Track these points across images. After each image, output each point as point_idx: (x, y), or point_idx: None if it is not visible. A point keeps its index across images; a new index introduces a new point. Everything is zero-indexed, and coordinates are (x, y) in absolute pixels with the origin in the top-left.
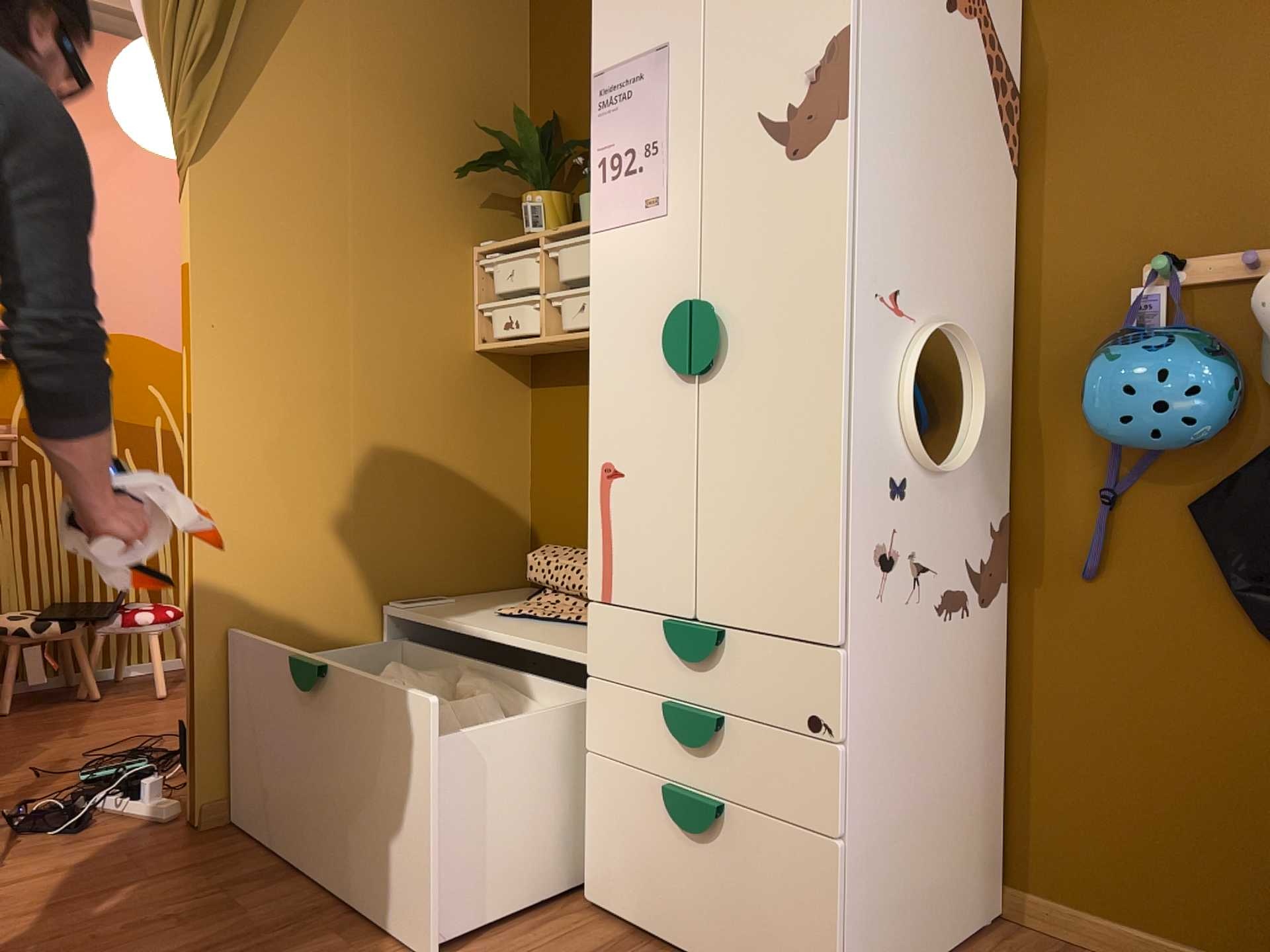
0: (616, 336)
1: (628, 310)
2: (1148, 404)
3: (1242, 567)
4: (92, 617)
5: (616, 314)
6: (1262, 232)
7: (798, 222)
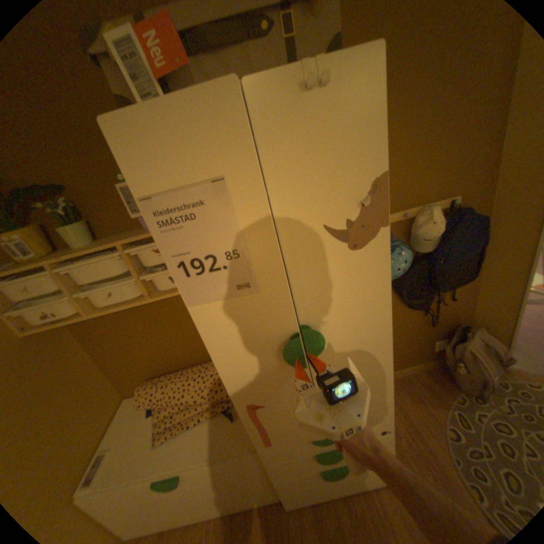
0: (236, 353)
1: (241, 340)
2: (402, 271)
3: (405, 296)
4: None
5: (232, 344)
6: (405, 204)
7: (361, 281)
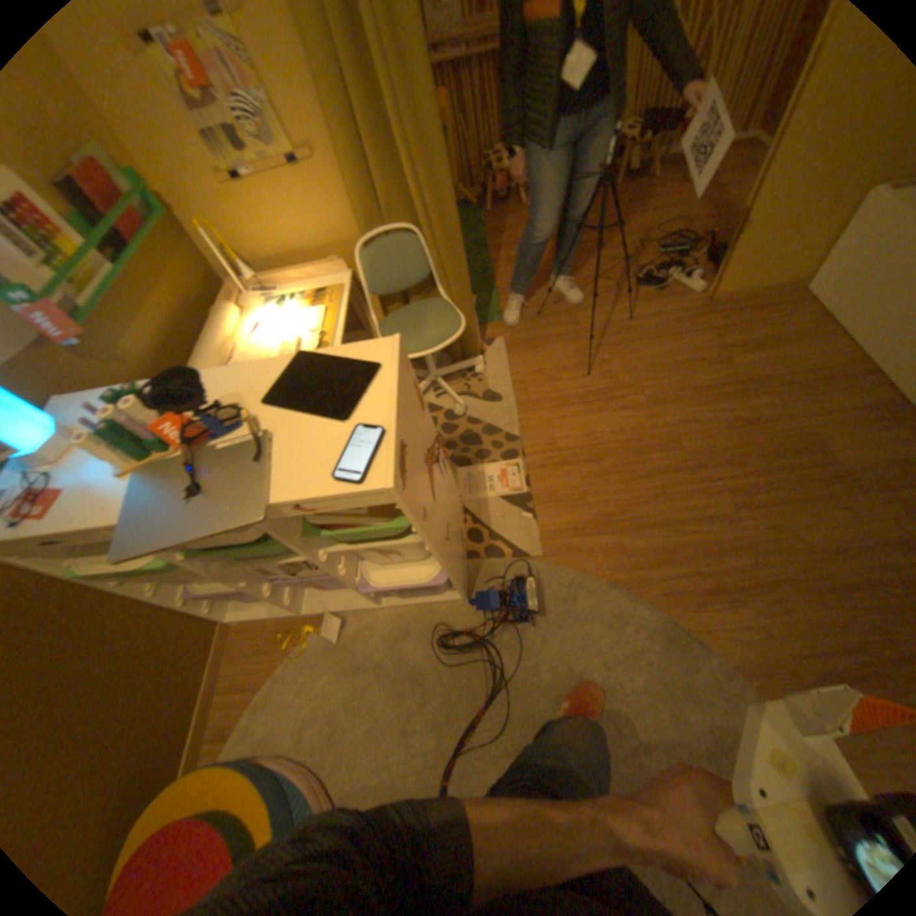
0: None
1: None
2: None
3: None
4: (662, 127)
5: None
6: None
7: None
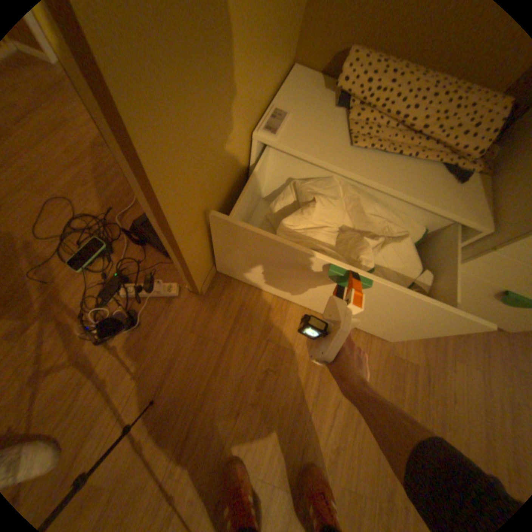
0: None
1: None
2: None
3: None
4: None
5: None
6: None
7: None
